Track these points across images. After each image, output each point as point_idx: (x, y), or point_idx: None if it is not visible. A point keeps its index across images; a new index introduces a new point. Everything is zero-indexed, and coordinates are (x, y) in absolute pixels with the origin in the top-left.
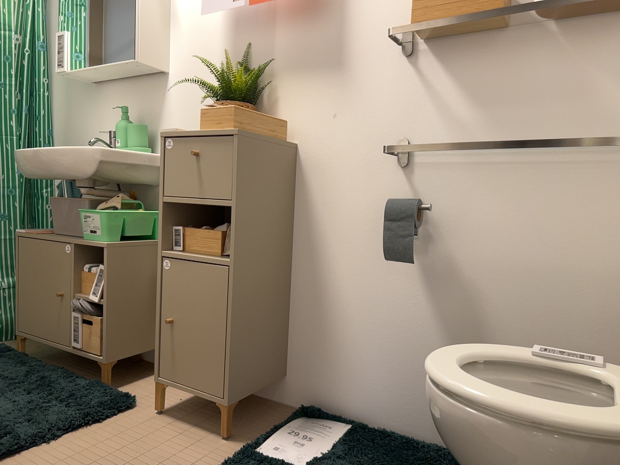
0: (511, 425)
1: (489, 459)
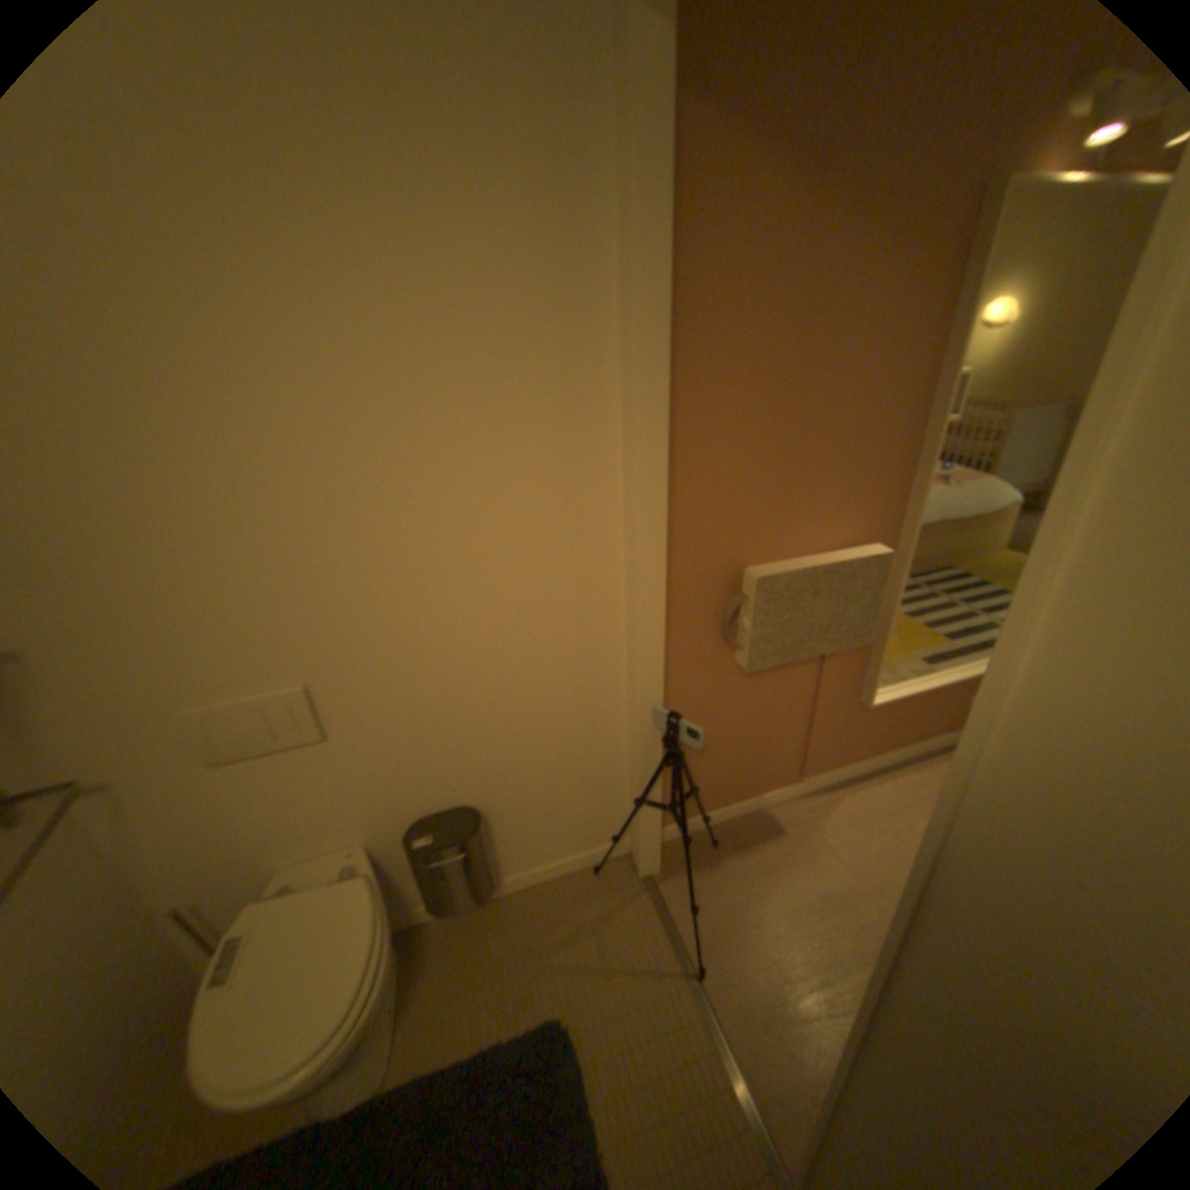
0: (379, 964)
1: (383, 996)
